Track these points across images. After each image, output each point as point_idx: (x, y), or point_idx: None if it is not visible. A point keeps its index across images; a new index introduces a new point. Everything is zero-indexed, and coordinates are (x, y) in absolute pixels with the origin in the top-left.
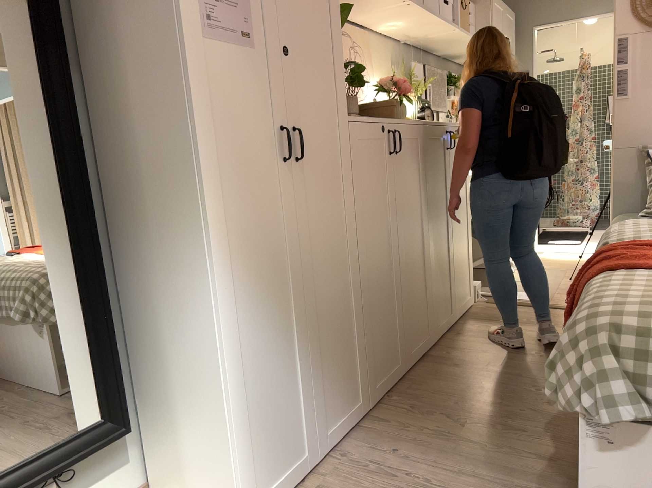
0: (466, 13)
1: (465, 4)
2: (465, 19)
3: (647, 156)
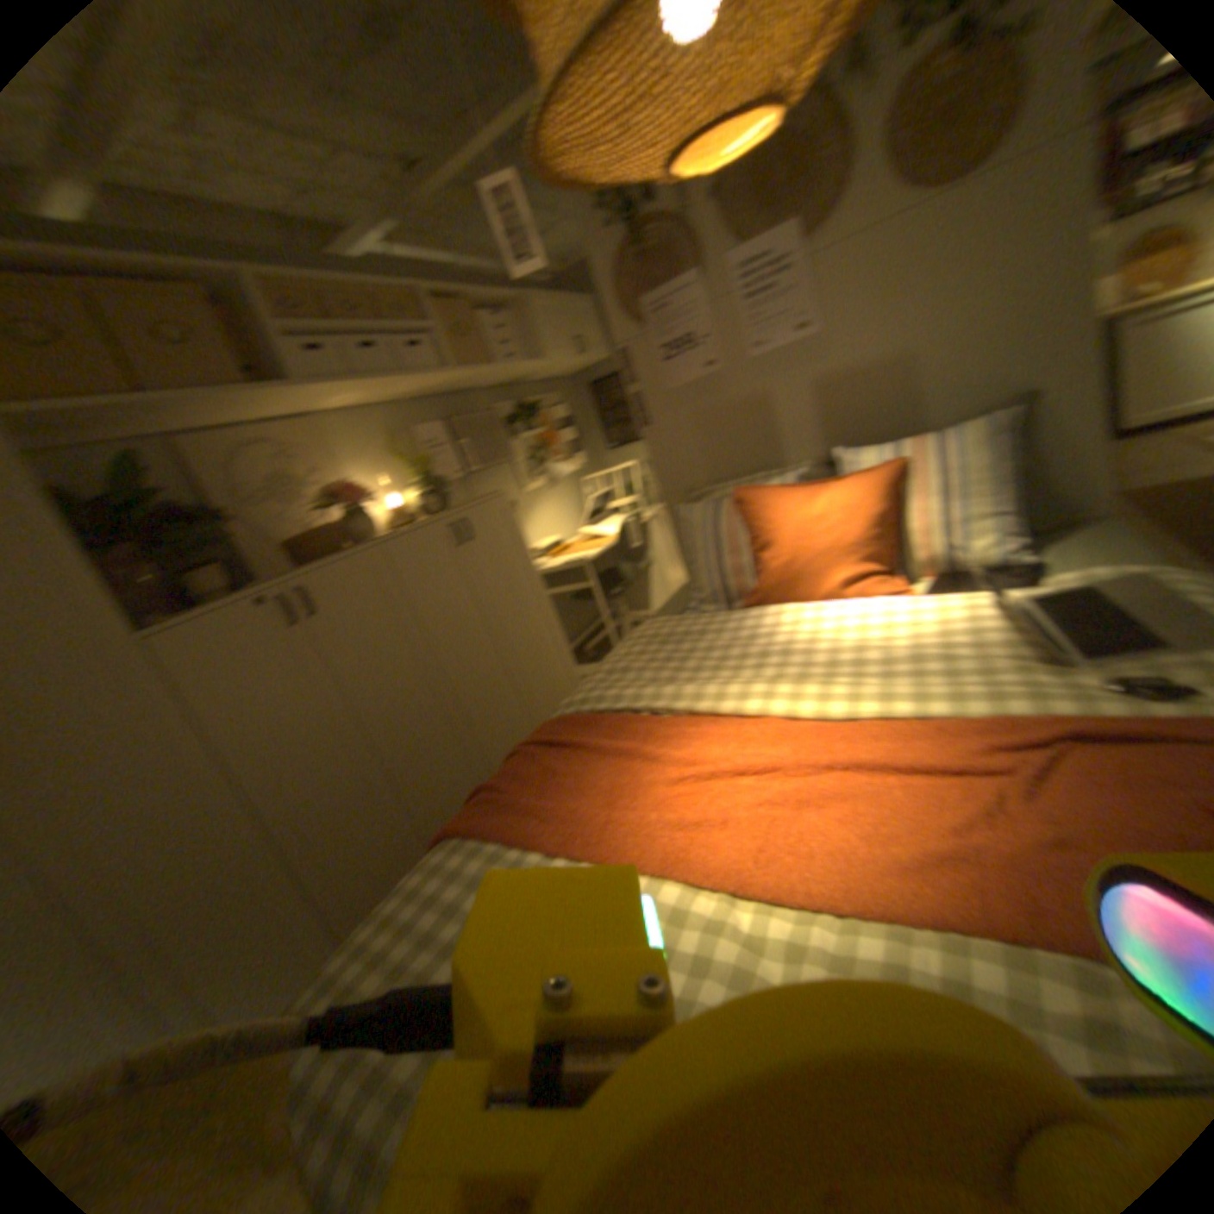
0: (472, 330)
1: (464, 320)
2: (472, 340)
3: (692, 501)
